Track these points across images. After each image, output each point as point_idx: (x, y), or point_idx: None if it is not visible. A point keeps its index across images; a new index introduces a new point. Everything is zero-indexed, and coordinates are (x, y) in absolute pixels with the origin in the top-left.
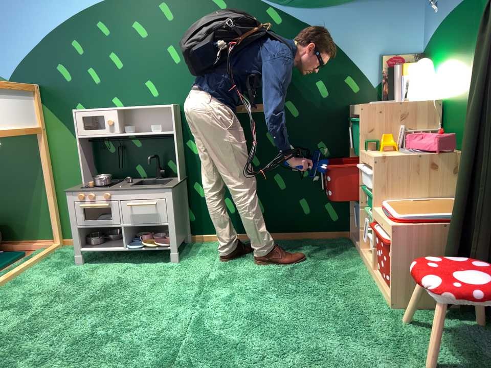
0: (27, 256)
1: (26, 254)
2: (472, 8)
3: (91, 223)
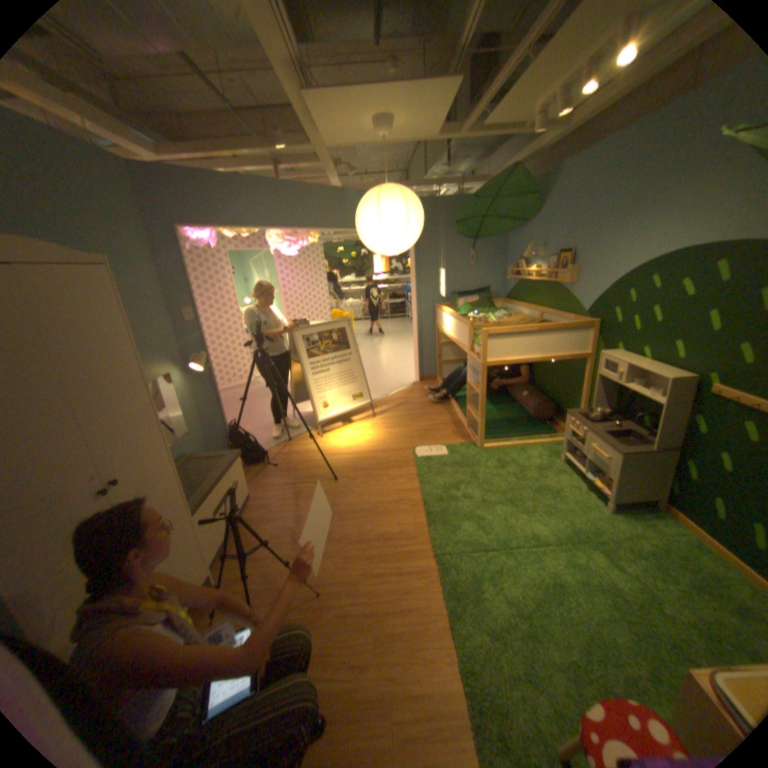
0: (556, 436)
1: (558, 434)
2: None
3: (577, 441)
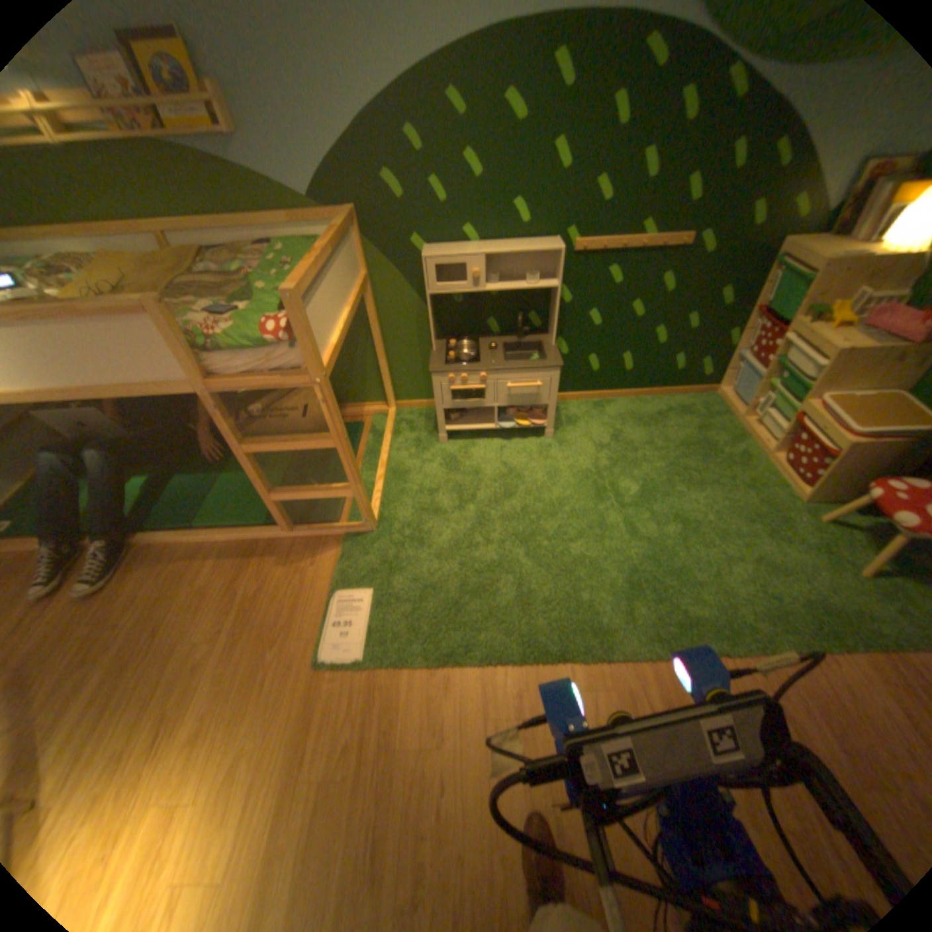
0: (366, 426)
1: (362, 423)
2: None
3: (453, 401)
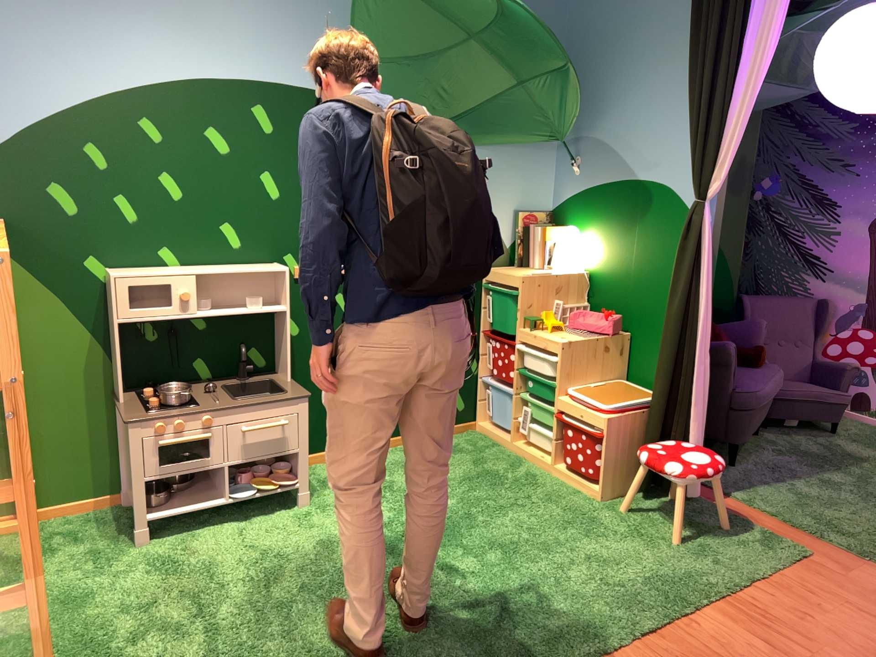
0: None
1: None
2: (631, 197)
3: (166, 465)
